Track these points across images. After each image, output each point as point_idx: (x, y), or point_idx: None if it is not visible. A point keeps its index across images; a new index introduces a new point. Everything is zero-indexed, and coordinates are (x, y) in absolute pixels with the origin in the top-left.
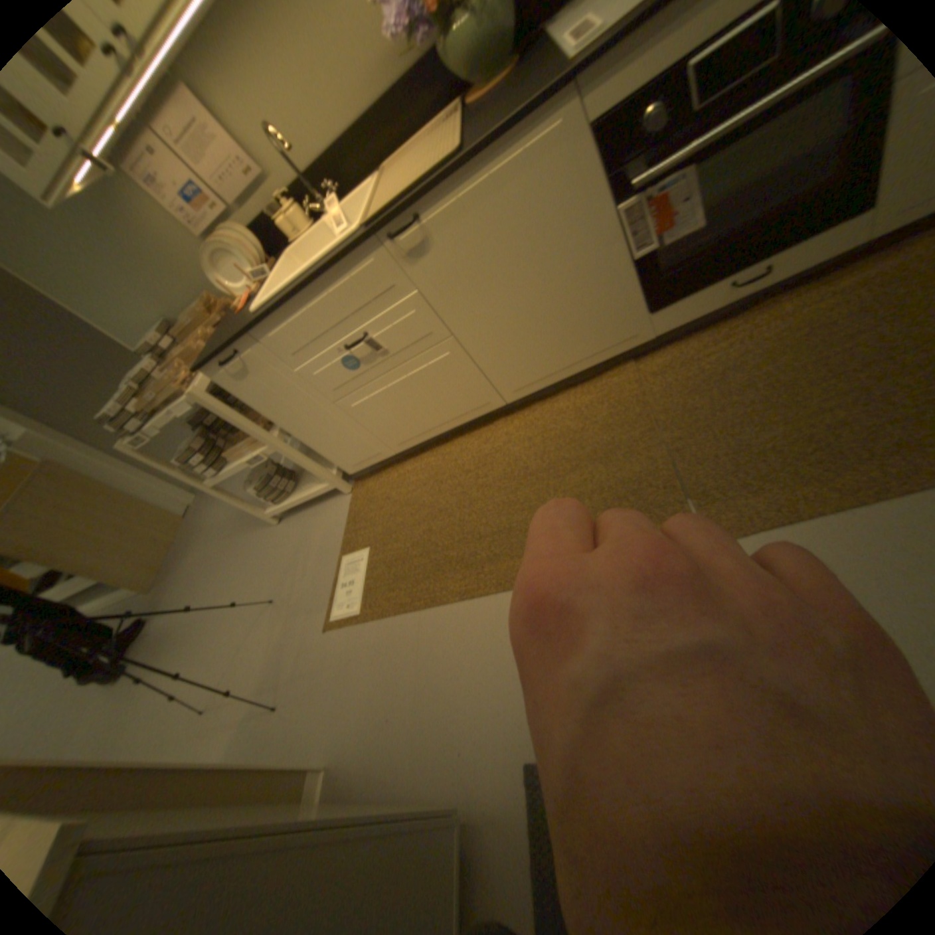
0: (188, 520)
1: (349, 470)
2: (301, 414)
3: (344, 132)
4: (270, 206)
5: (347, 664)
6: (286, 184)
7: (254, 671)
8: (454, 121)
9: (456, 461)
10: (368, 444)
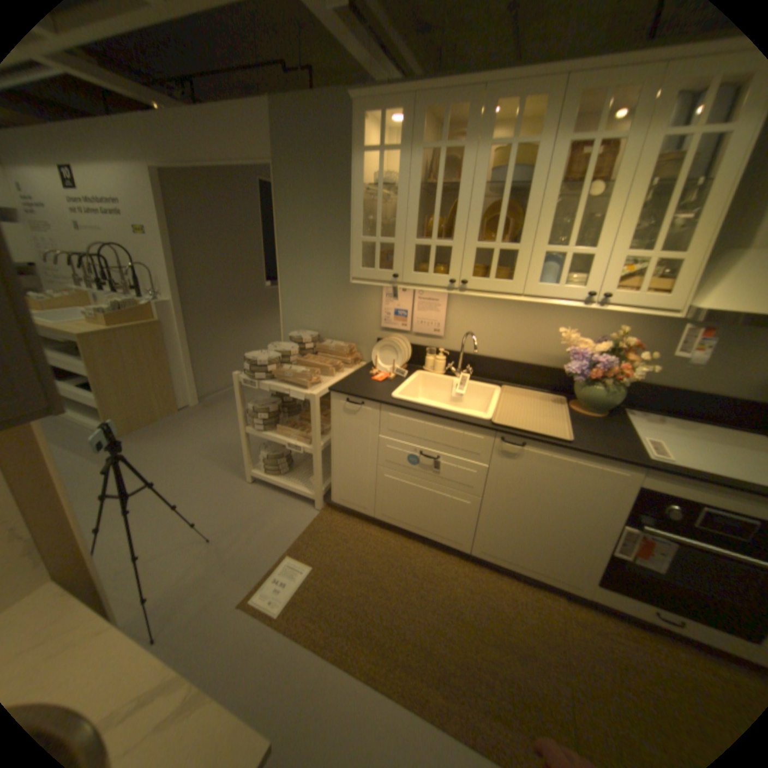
0: (178, 415)
1: (333, 499)
2: (350, 453)
3: (495, 359)
4: (431, 351)
5: (239, 657)
6: (446, 349)
7: (154, 591)
8: (560, 411)
9: (409, 560)
10: (364, 499)
